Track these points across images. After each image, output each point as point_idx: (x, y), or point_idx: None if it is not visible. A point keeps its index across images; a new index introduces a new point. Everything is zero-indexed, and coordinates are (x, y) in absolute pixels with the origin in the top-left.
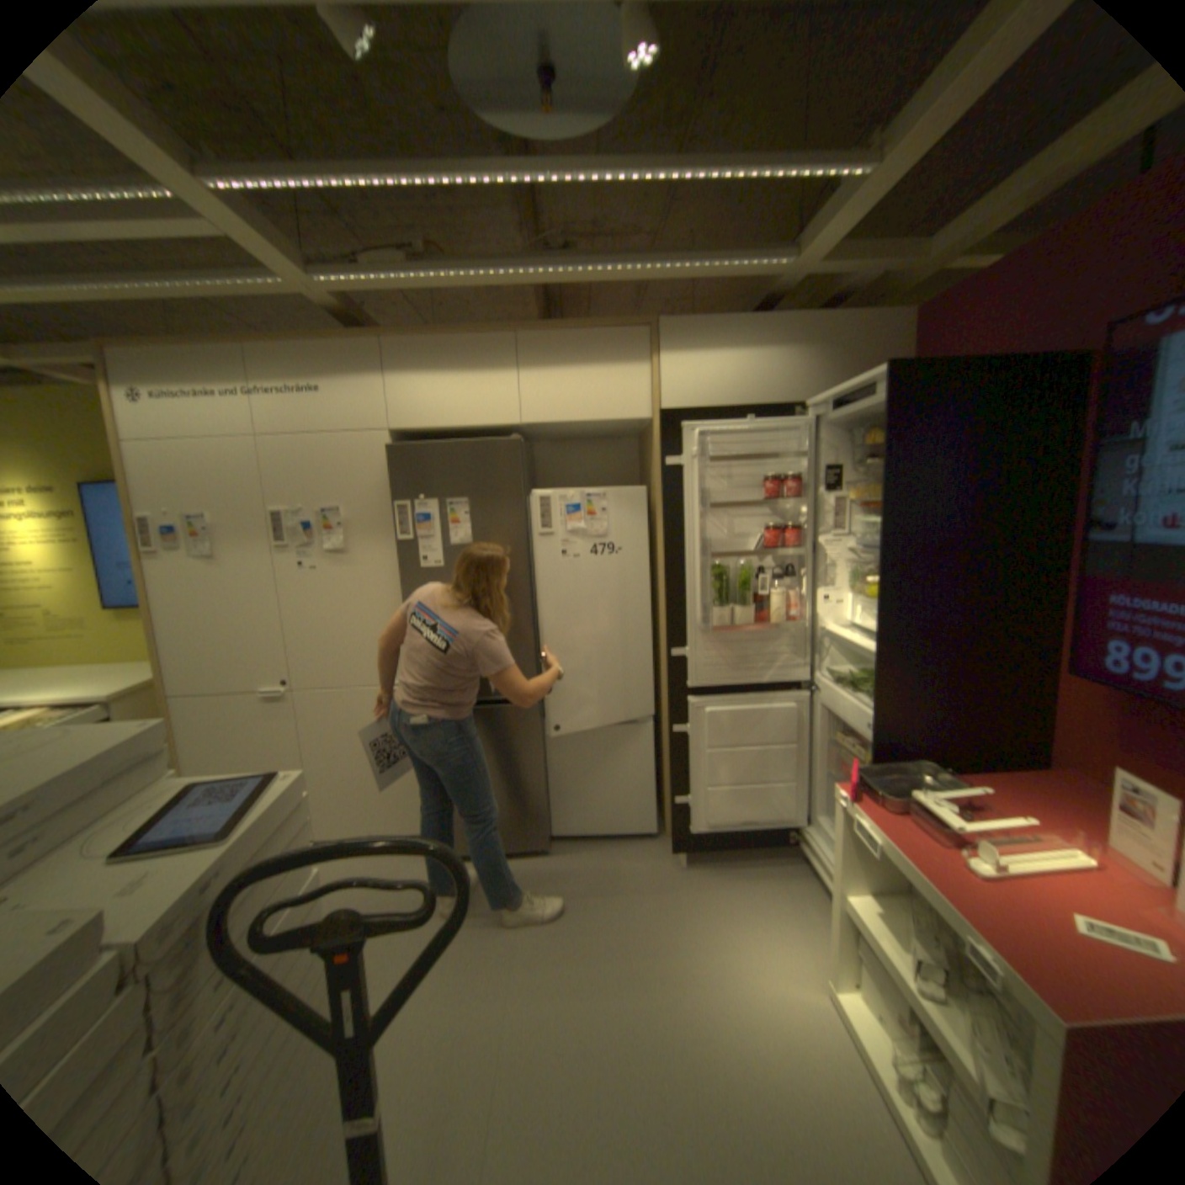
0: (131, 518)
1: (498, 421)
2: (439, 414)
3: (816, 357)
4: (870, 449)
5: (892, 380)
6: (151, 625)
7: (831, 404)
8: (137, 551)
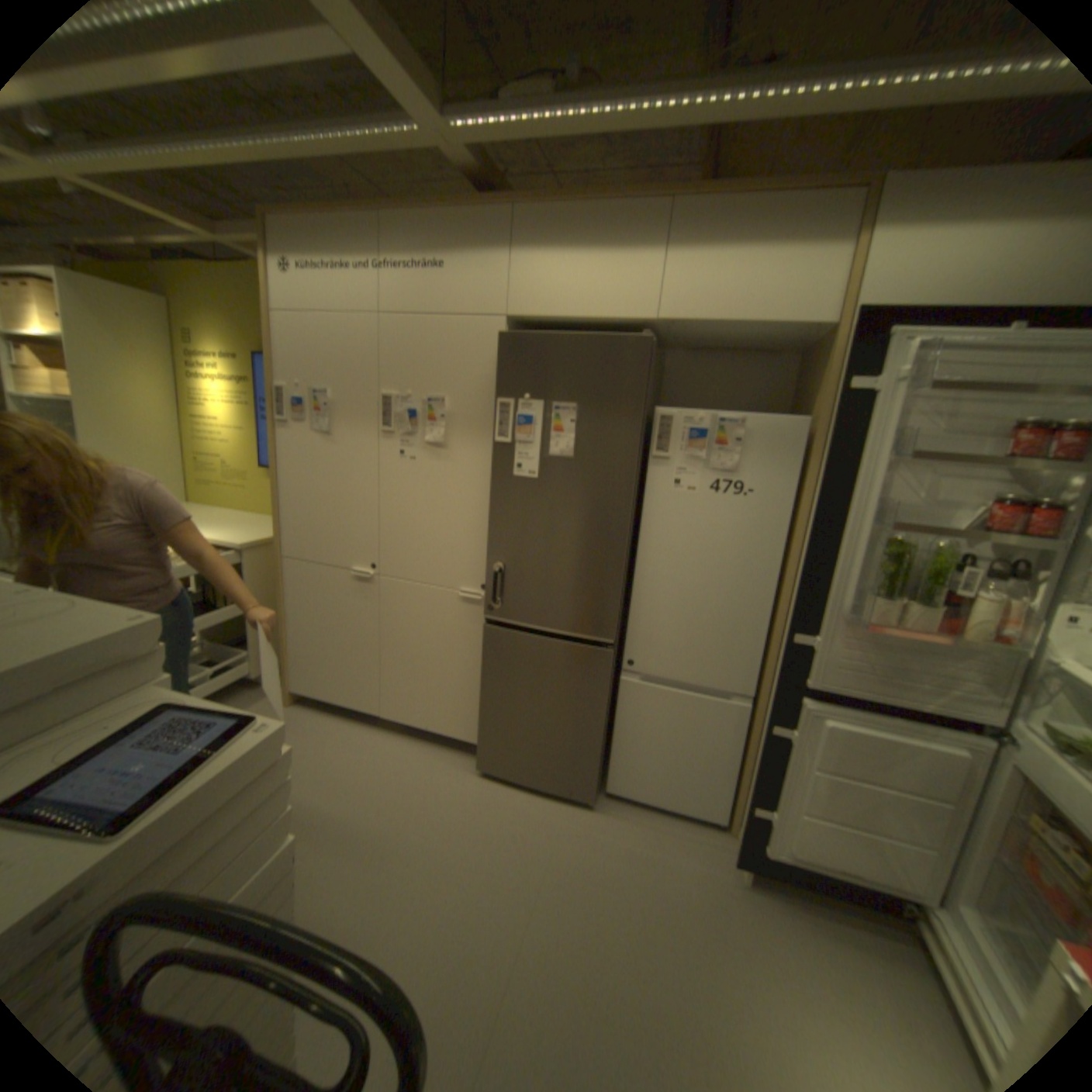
0: (271, 387)
1: (629, 313)
2: (563, 300)
3: None
4: None
5: None
6: (277, 489)
7: None
8: (273, 419)
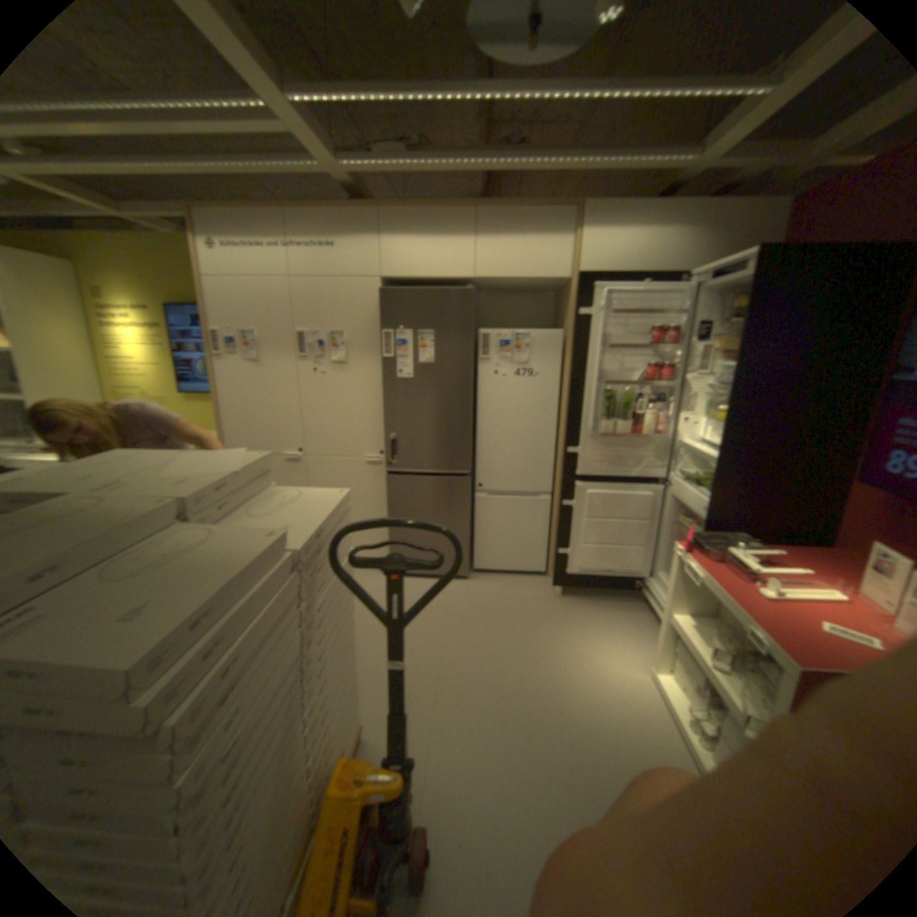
0: (209, 330)
1: (459, 274)
2: (418, 267)
3: (705, 235)
4: (737, 310)
5: (762, 258)
6: (220, 404)
7: (712, 274)
8: (213, 353)
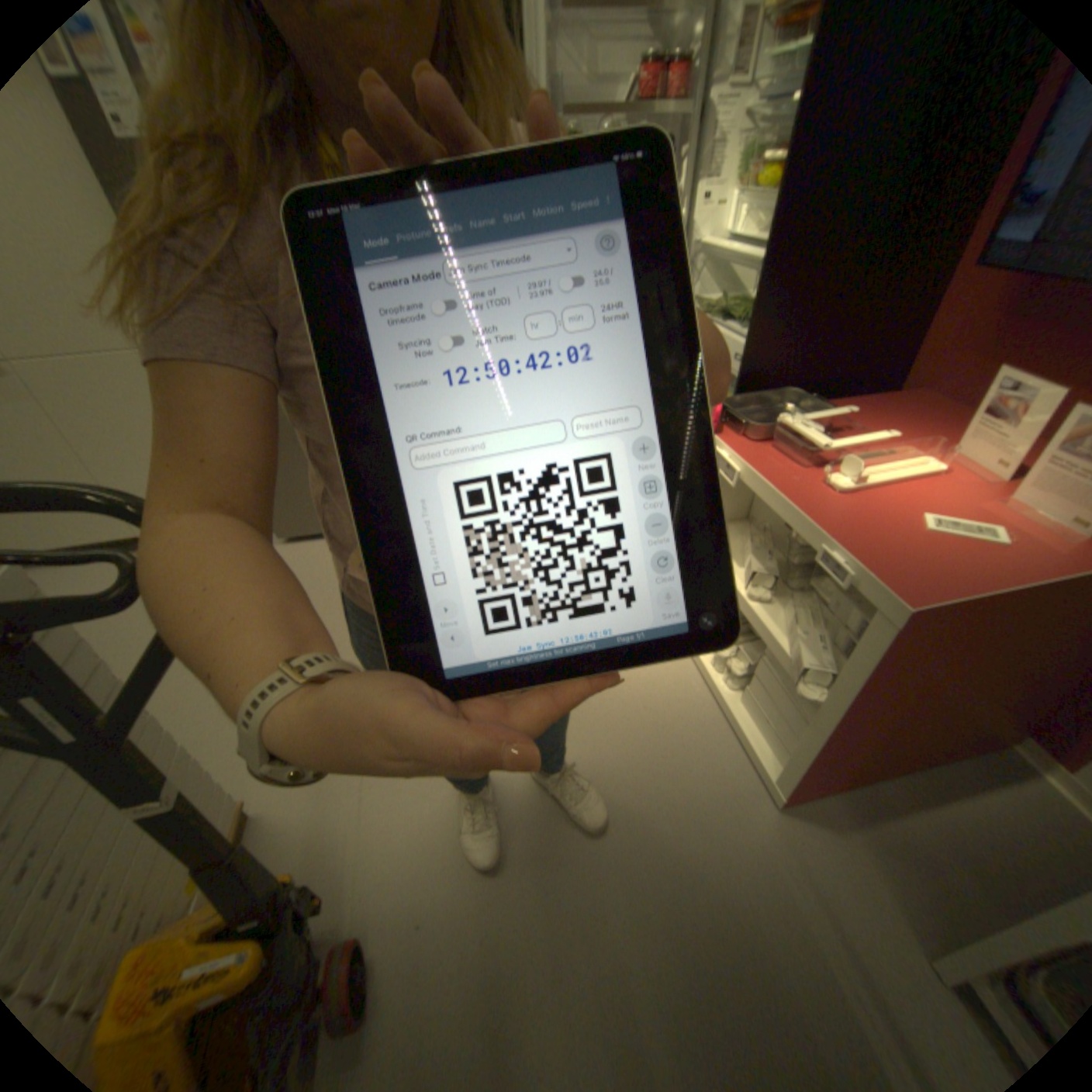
0: None
1: None
2: None
3: None
4: None
5: None
6: None
7: None
8: None
